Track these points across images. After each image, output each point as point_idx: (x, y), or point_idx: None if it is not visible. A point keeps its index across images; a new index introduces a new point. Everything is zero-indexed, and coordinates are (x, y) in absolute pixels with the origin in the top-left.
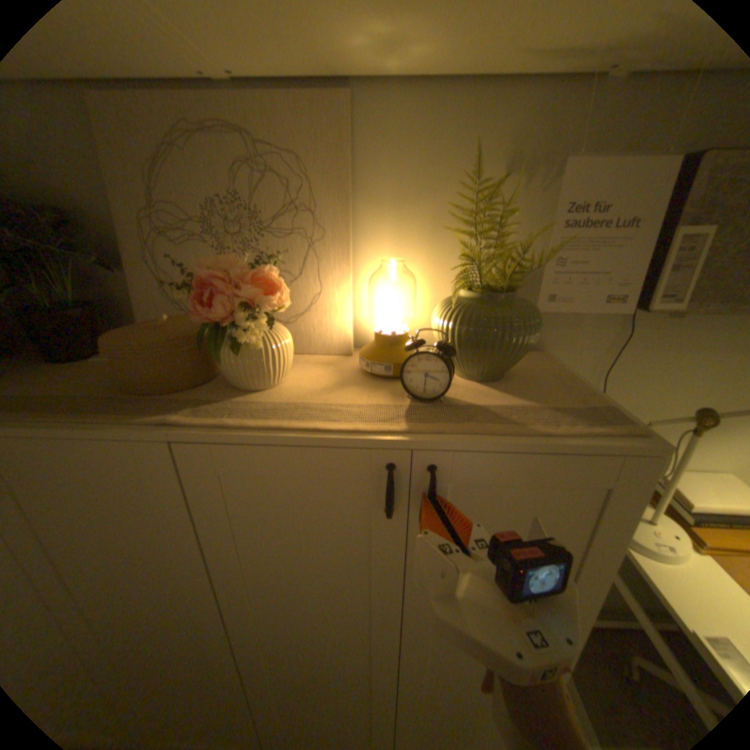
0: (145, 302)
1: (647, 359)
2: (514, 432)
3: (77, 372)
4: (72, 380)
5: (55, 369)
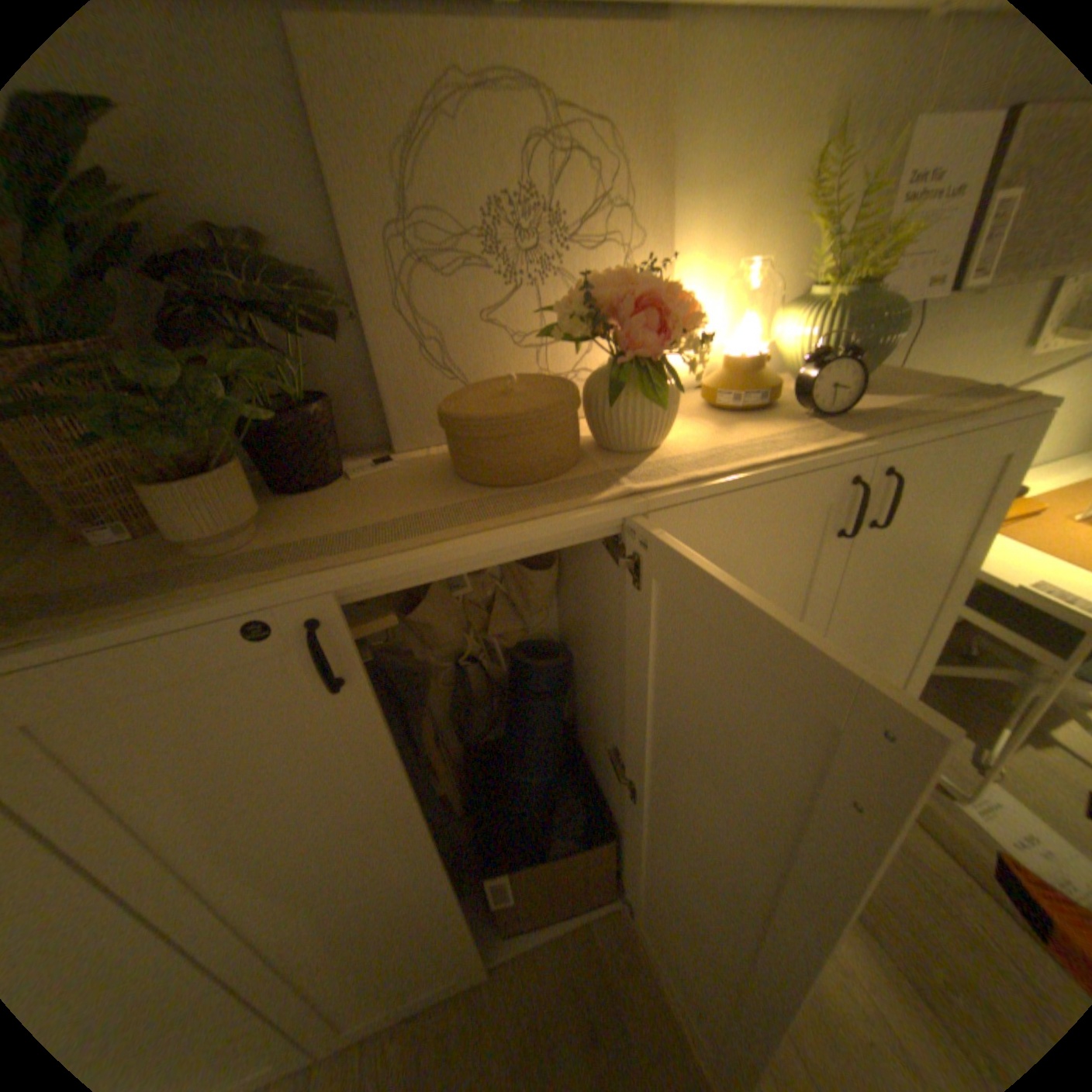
0: (399, 376)
1: (928, 352)
2: (953, 417)
3: (379, 490)
4: (399, 497)
5: (331, 495)
